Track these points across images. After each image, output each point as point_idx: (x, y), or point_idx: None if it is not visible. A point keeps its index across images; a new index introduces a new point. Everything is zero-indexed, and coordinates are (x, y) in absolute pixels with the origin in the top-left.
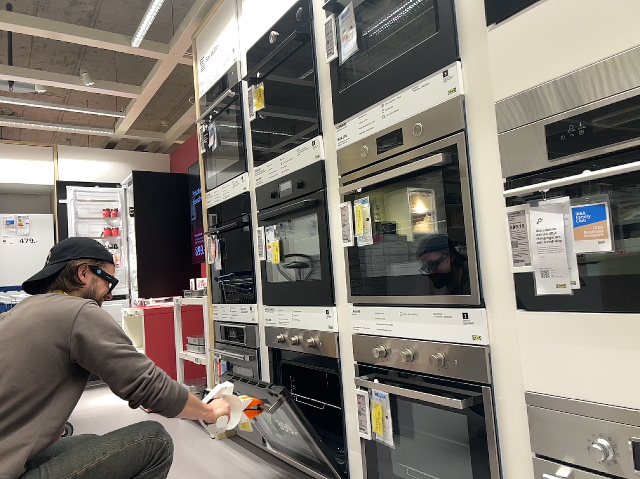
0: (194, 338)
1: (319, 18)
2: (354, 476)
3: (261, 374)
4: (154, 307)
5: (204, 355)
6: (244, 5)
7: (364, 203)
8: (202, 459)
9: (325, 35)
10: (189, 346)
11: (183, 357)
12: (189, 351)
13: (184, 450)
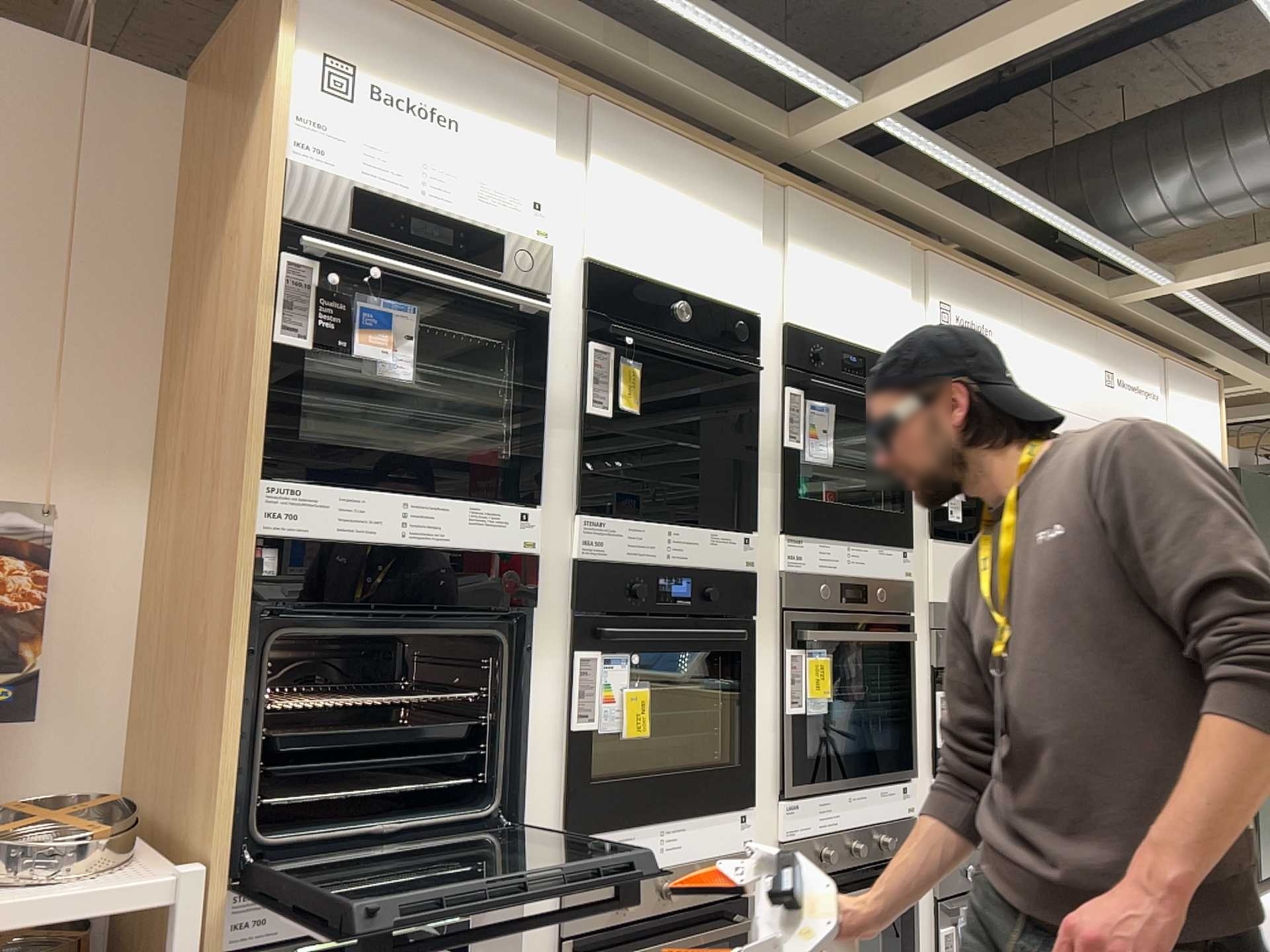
0: None
1: (763, 371)
2: None
3: None
4: None
5: None
6: (594, 167)
7: (817, 652)
8: None
9: (778, 407)
10: None
11: None
12: None
13: None
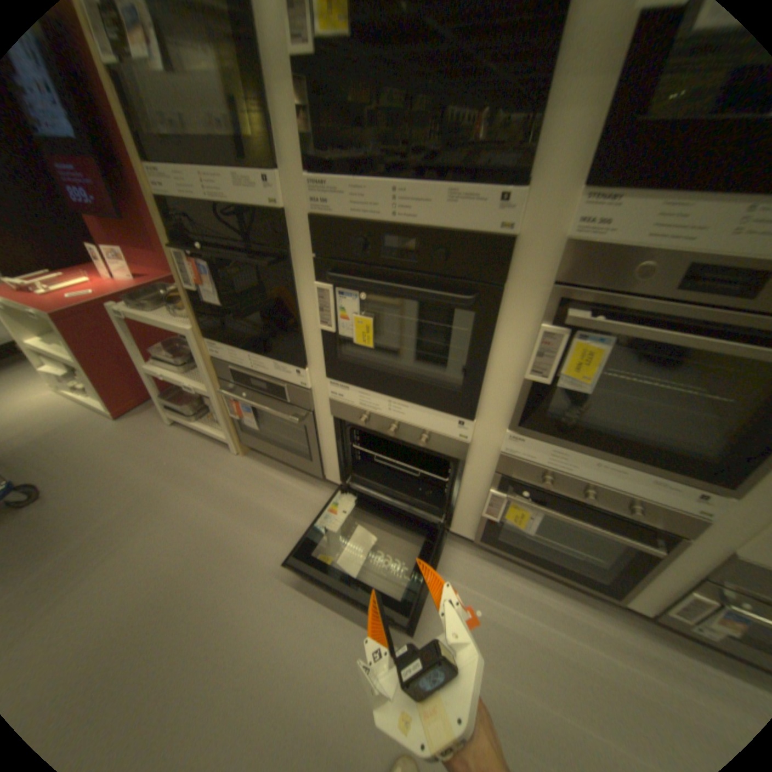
0: (158, 350)
1: None
2: (455, 523)
3: (320, 430)
4: (63, 307)
5: (196, 382)
6: None
7: (606, 347)
8: (251, 492)
9: None
10: (155, 359)
11: (156, 376)
12: (159, 367)
13: (218, 482)
